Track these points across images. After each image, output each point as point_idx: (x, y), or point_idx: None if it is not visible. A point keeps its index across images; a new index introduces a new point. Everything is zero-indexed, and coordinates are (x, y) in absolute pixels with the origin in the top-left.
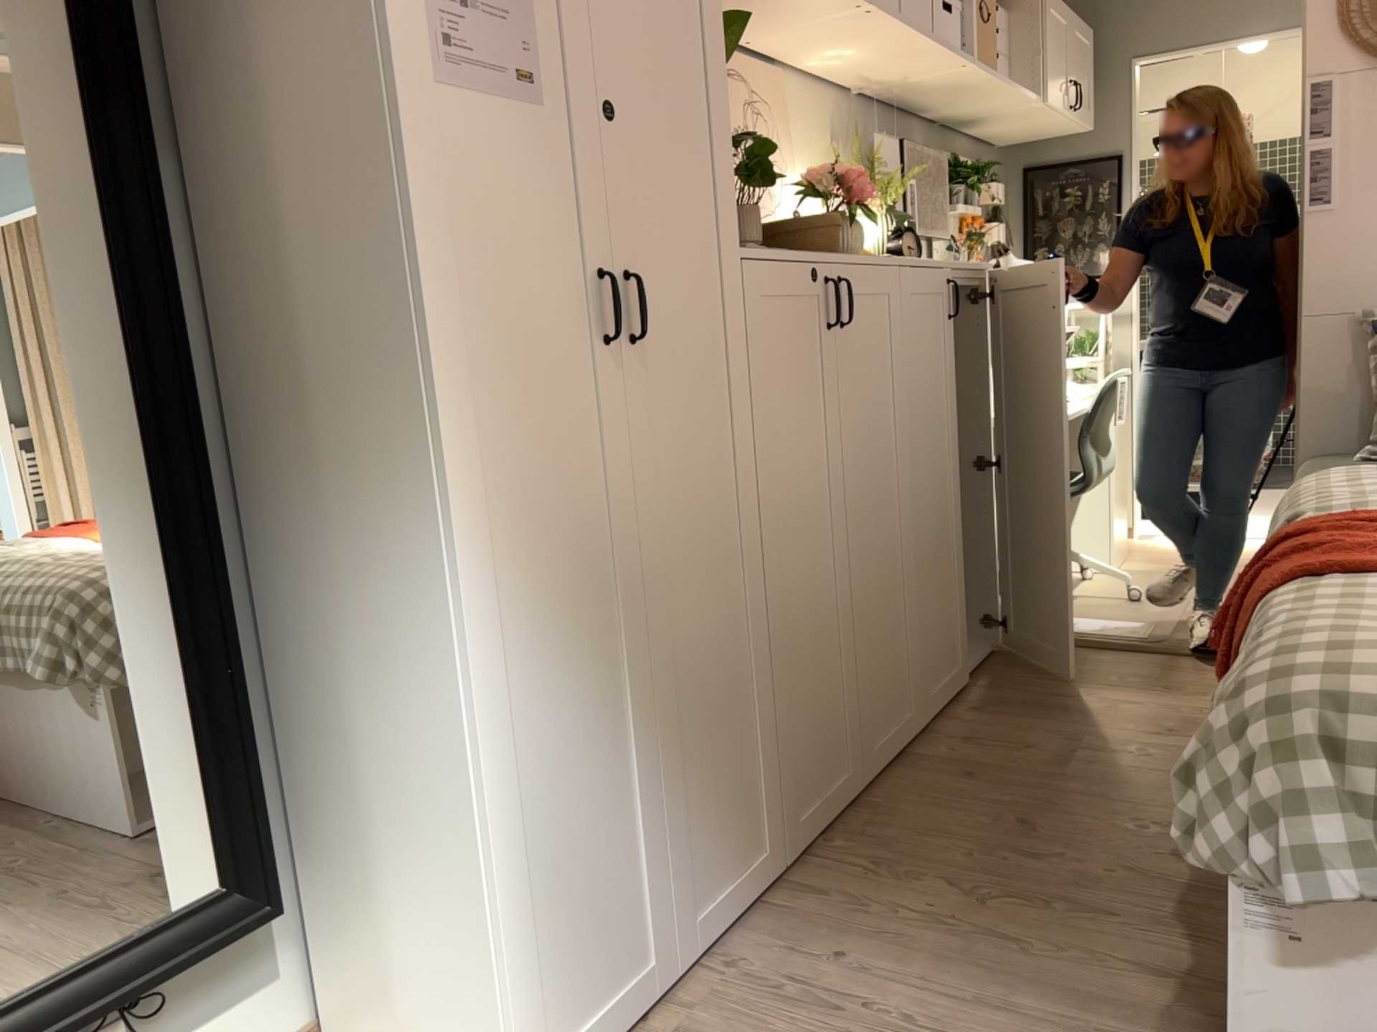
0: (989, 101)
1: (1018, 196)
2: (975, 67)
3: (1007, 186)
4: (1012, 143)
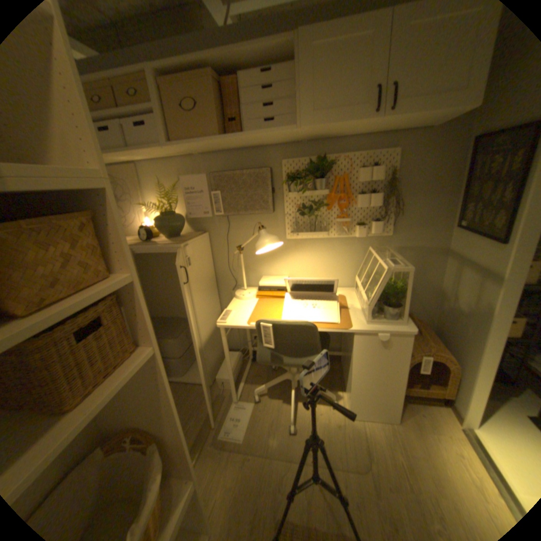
0: (259, 137)
1: (472, 157)
2: (167, 144)
3: (465, 149)
4: (444, 120)
